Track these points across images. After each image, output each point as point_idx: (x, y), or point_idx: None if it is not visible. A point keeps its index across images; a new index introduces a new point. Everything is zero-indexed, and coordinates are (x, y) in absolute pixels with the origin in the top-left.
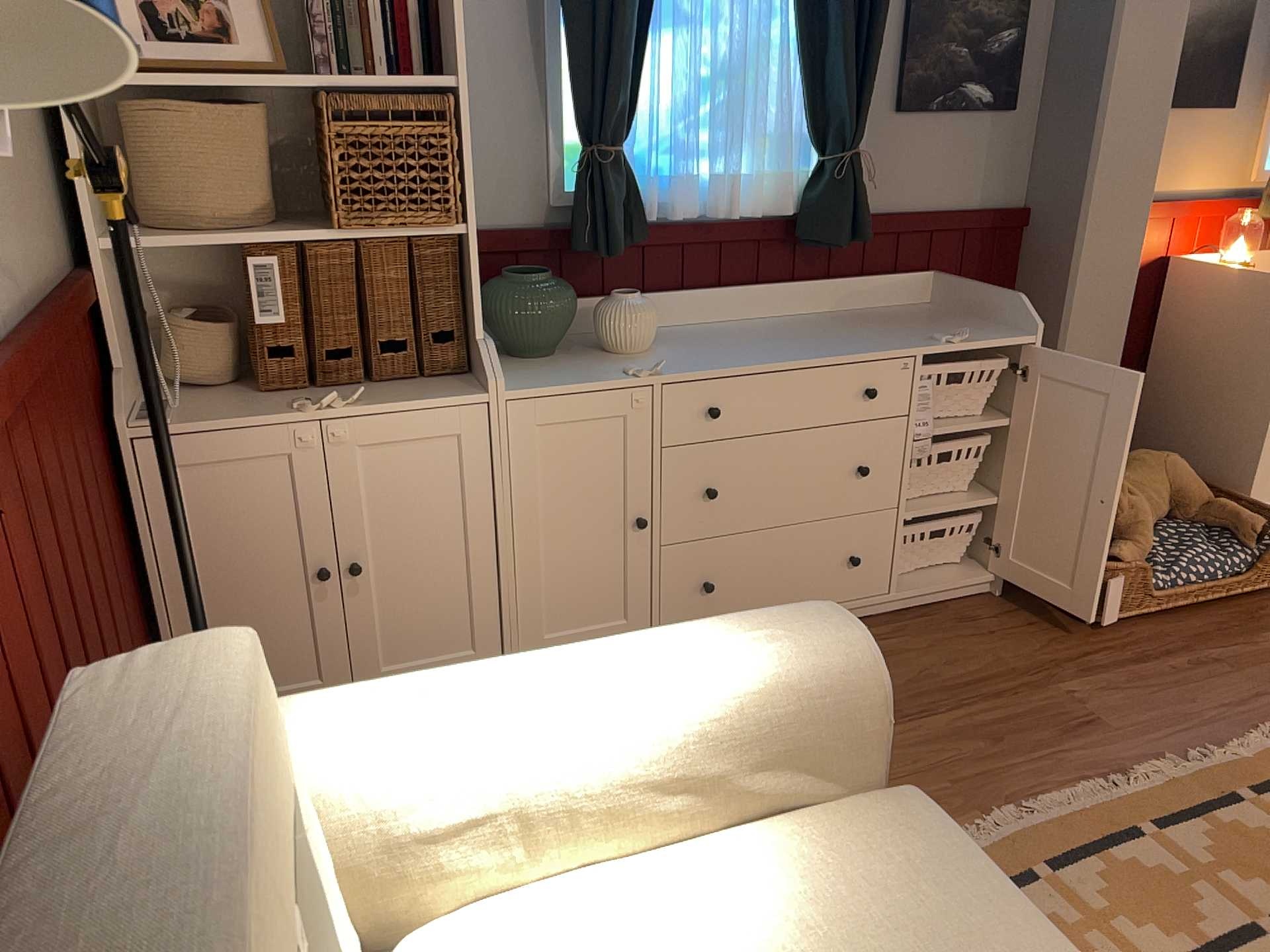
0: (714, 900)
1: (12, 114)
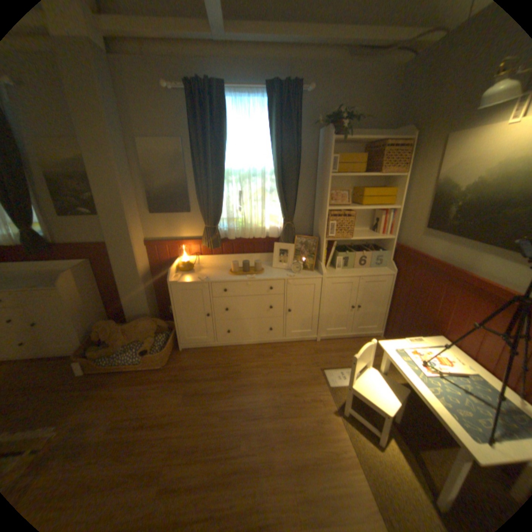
0: None
1: None
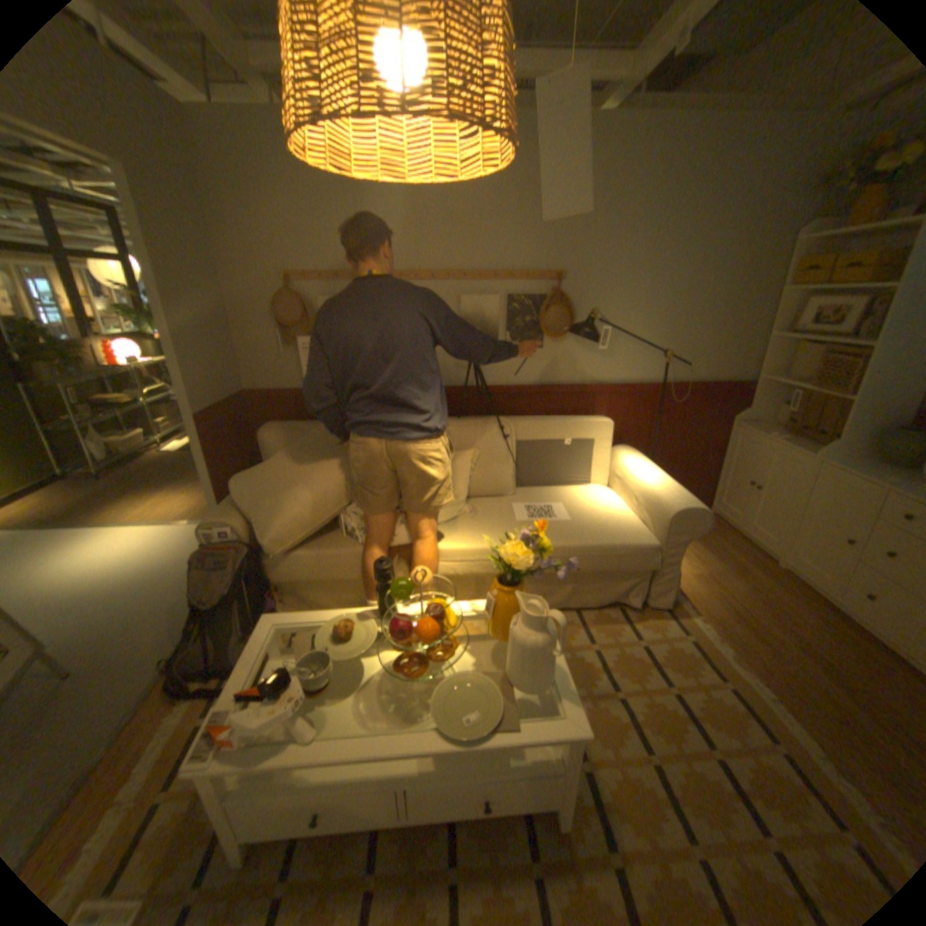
0: (614, 511)
1: (737, 340)
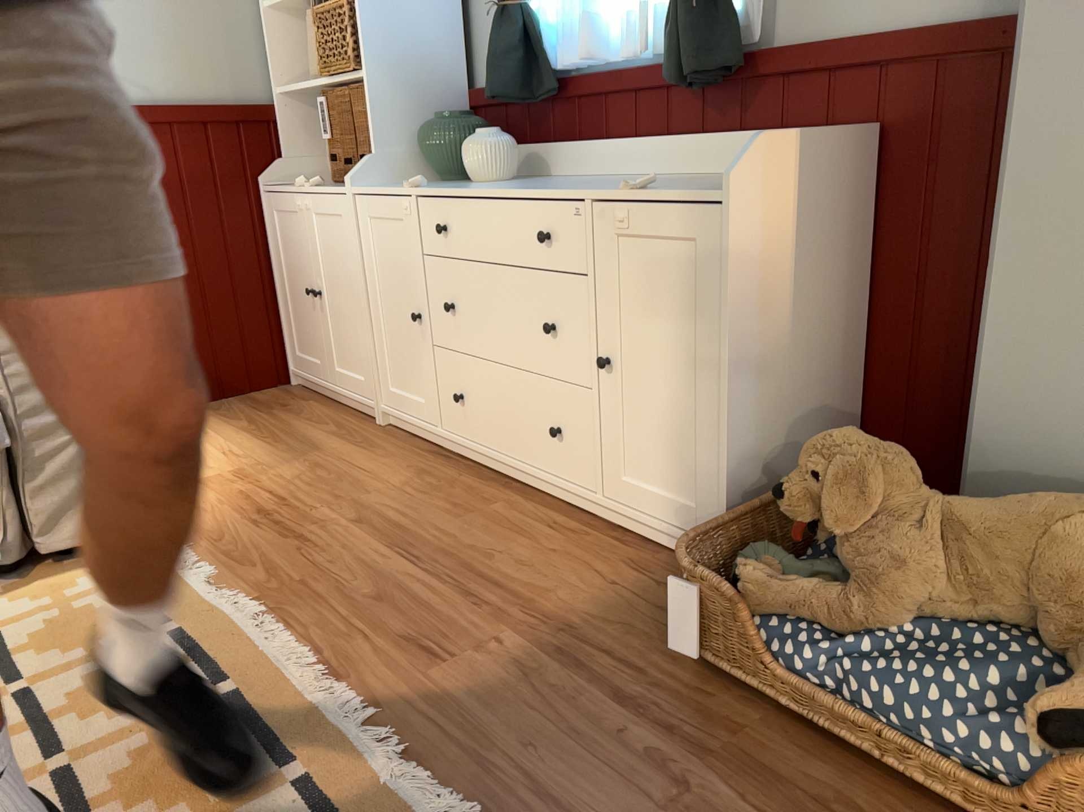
0: None
1: (203, 23)
